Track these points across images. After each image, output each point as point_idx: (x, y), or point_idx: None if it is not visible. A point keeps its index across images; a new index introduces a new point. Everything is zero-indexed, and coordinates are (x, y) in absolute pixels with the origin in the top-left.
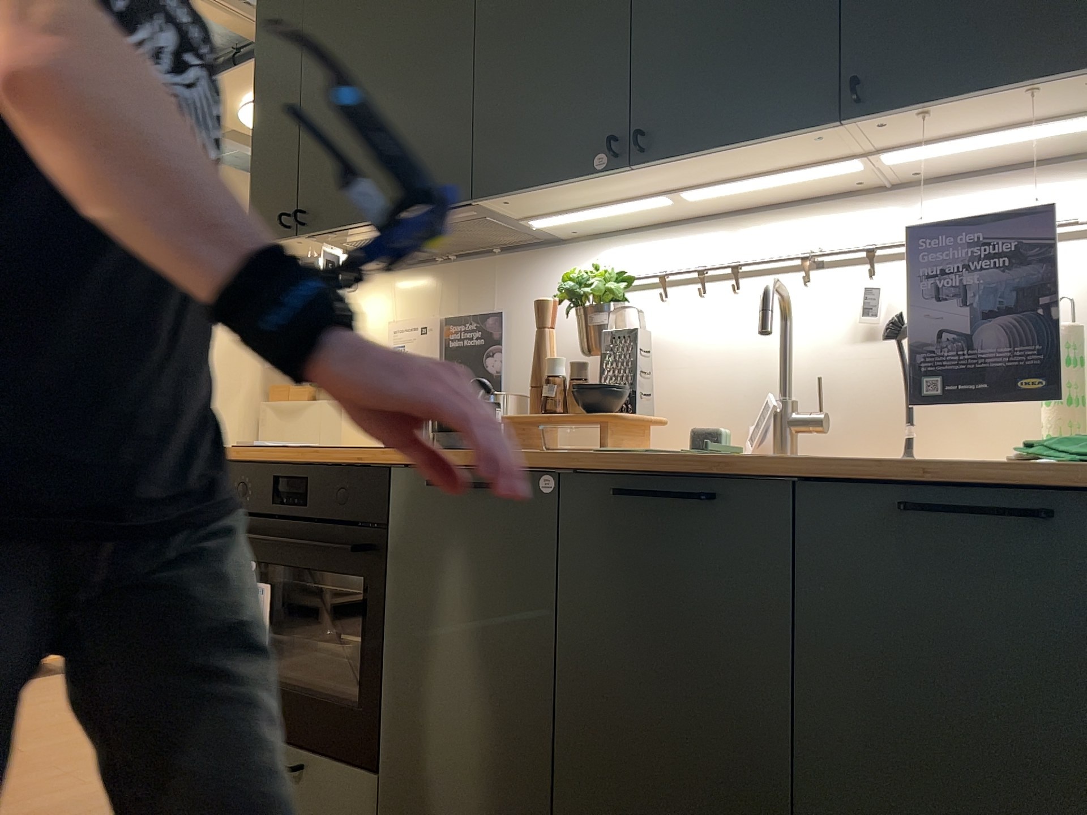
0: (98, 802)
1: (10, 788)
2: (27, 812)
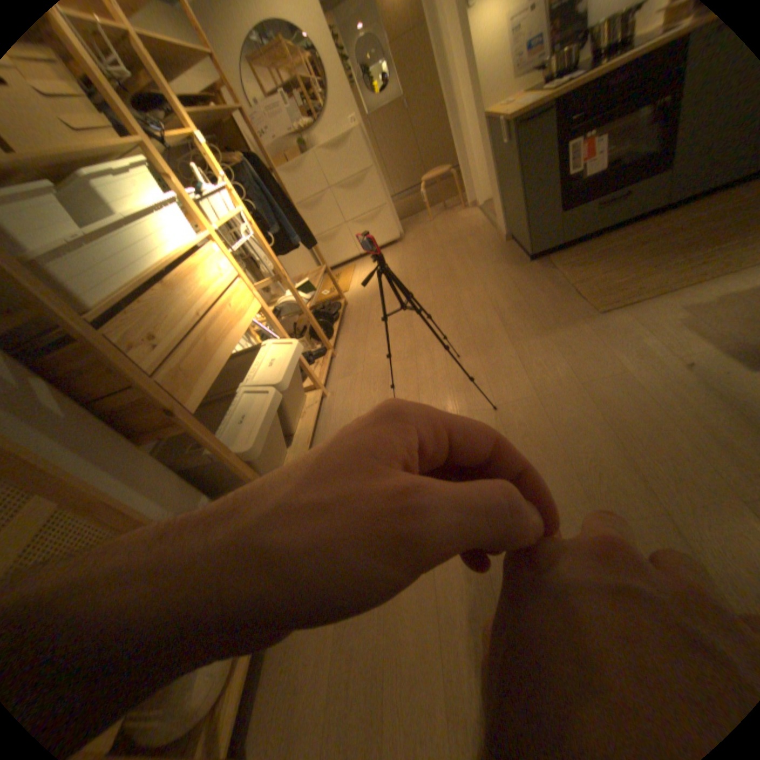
0: (503, 278)
1: (467, 297)
2: (496, 290)
